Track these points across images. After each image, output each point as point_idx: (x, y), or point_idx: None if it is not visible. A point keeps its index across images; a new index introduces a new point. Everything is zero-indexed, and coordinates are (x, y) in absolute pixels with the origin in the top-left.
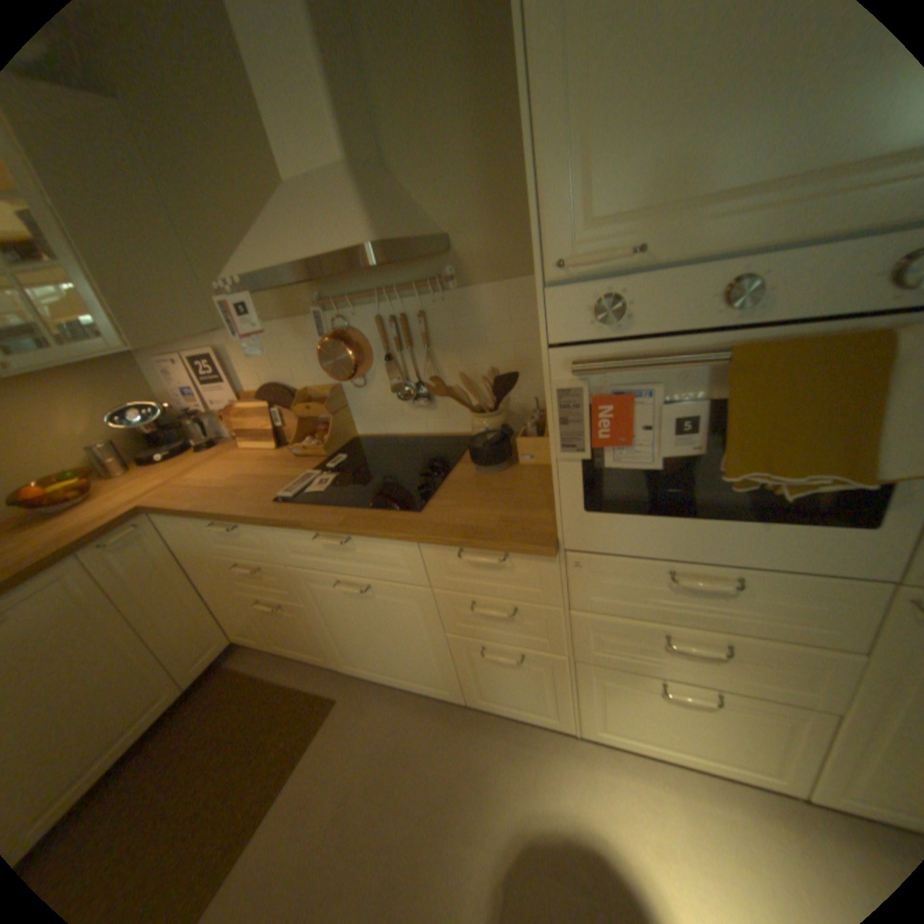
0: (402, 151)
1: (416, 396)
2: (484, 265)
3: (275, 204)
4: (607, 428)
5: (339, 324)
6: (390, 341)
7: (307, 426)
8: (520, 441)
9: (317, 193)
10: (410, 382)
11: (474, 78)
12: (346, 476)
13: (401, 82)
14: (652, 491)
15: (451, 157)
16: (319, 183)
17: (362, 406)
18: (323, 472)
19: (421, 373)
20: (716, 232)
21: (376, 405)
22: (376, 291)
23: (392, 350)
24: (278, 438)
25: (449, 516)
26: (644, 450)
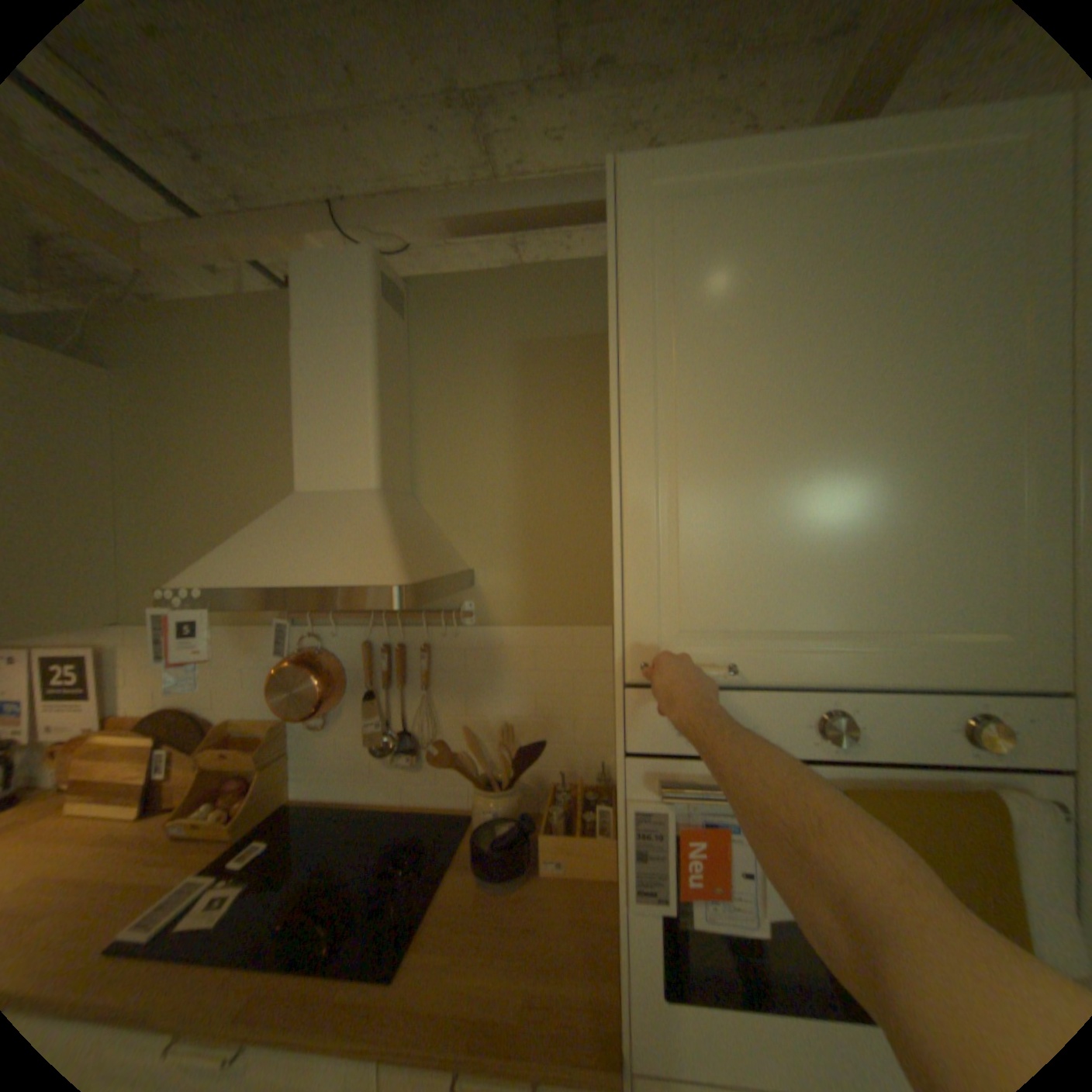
0: (440, 489)
1: (395, 749)
2: (511, 607)
3: (283, 516)
4: (701, 875)
5: (310, 644)
6: (376, 675)
7: (210, 784)
8: (546, 842)
9: (342, 517)
10: (390, 729)
11: (524, 450)
12: (258, 887)
13: (451, 437)
14: (748, 962)
15: (491, 504)
16: (347, 507)
17: (310, 757)
18: (220, 880)
19: (408, 717)
20: (805, 668)
21: (333, 757)
22: (375, 616)
23: (375, 683)
24: (151, 799)
25: (442, 996)
26: (748, 909)
